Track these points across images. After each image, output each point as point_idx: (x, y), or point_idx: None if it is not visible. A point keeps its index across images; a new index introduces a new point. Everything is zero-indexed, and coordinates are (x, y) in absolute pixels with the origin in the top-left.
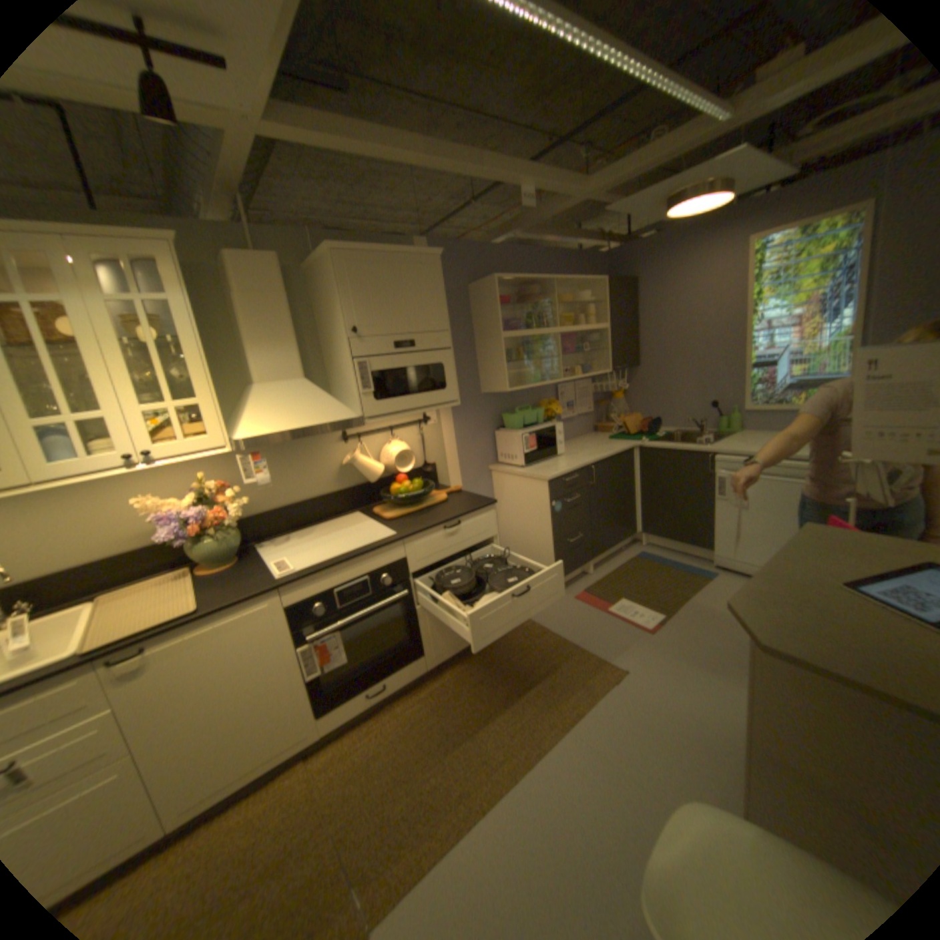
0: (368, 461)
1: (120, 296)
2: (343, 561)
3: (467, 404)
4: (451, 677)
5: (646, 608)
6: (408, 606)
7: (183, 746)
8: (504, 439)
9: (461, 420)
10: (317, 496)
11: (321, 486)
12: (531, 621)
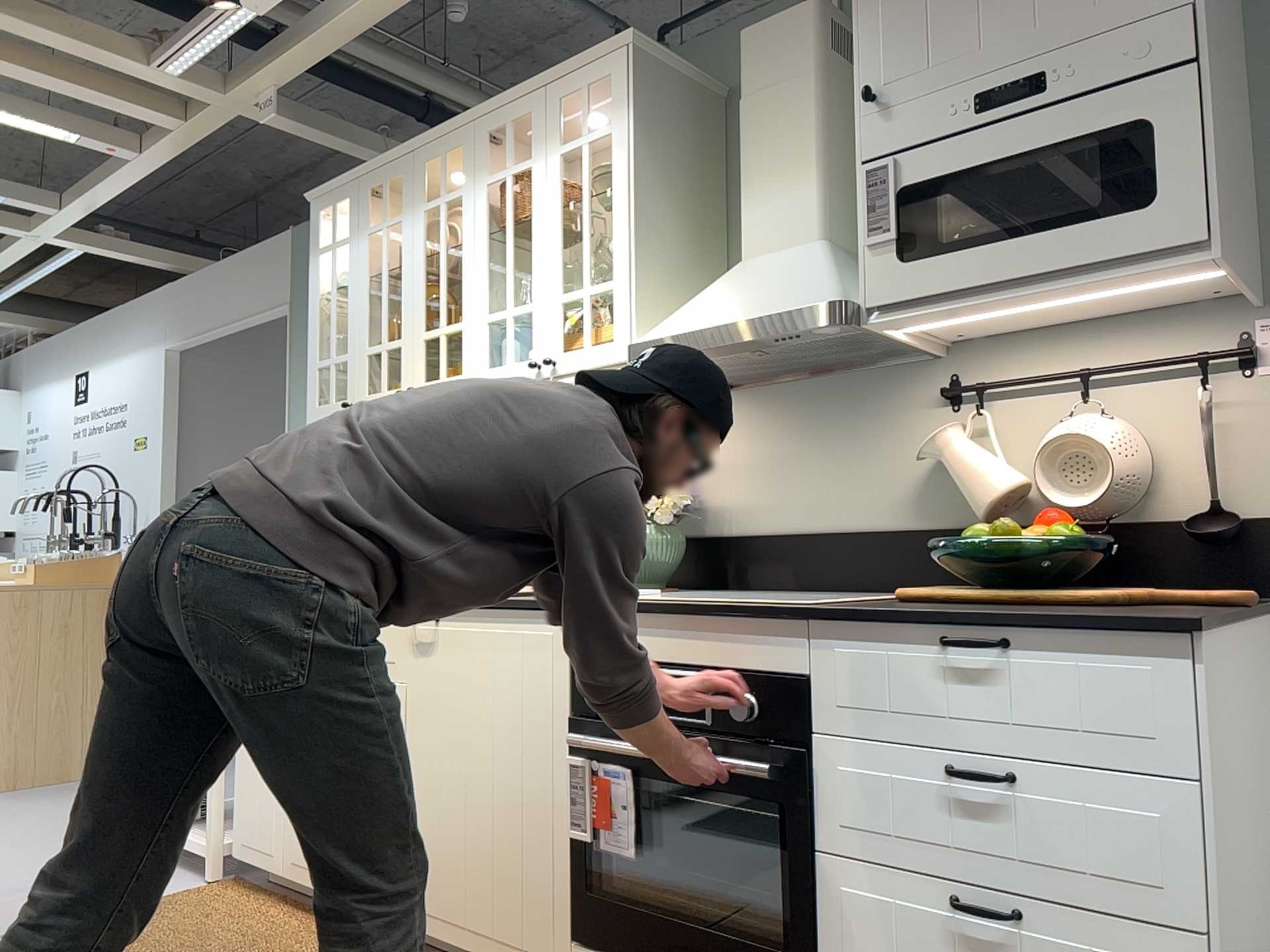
0: (971, 455)
1: (571, 145)
2: (664, 608)
3: None
4: None
5: None
6: (798, 830)
7: (437, 801)
8: None
9: None
10: (863, 528)
11: (877, 508)
12: None
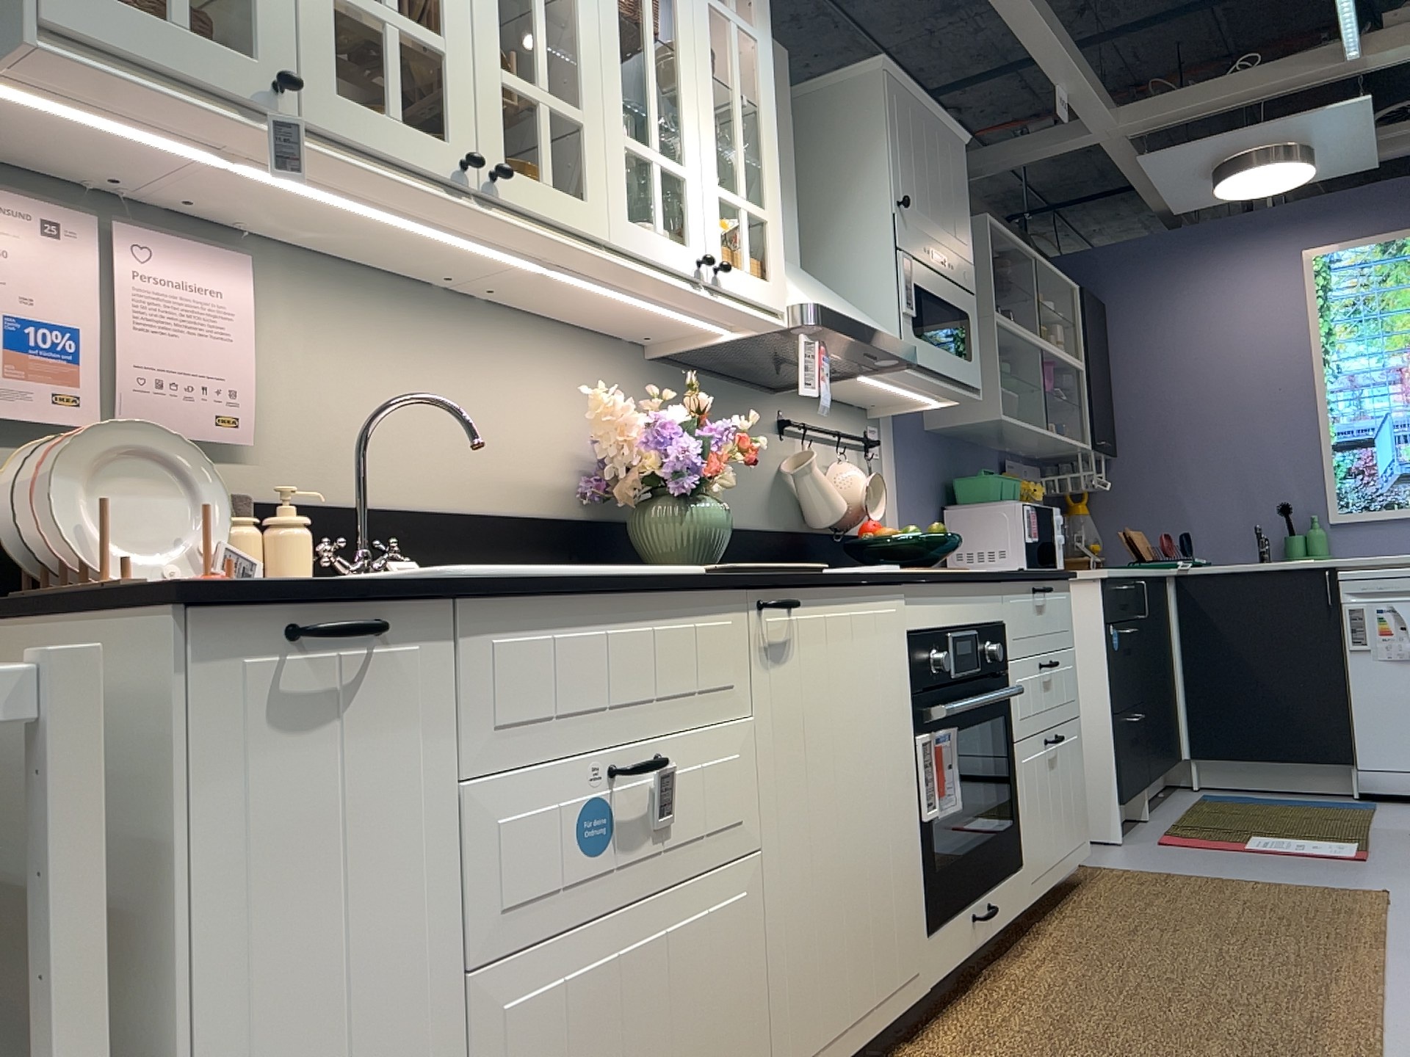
0: (830, 477)
1: (722, 7)
2: (963, 575)
3: (913, 441)
4: (1062, 930)
5: (1308, 838)
6: (1007, 732)
7: (809, 875)
8: (969, 523)
9: (907, 467)
10: (747, 526)
11: (752, 510)
12: (1115, 867)
